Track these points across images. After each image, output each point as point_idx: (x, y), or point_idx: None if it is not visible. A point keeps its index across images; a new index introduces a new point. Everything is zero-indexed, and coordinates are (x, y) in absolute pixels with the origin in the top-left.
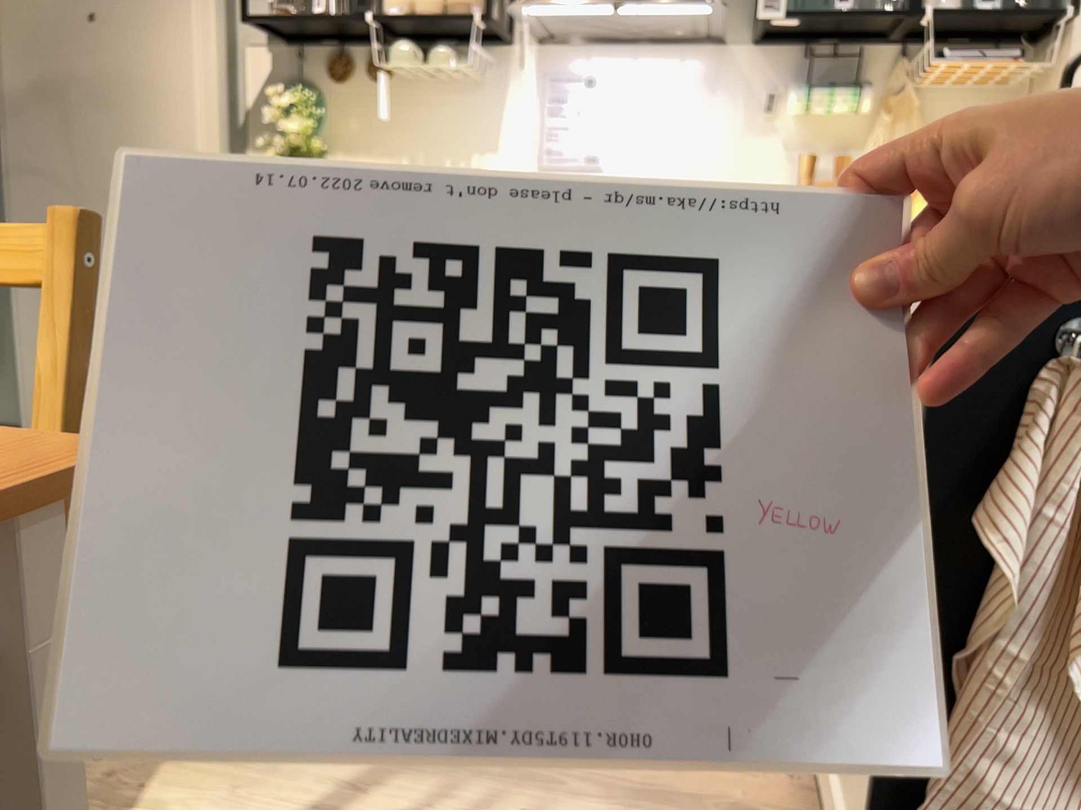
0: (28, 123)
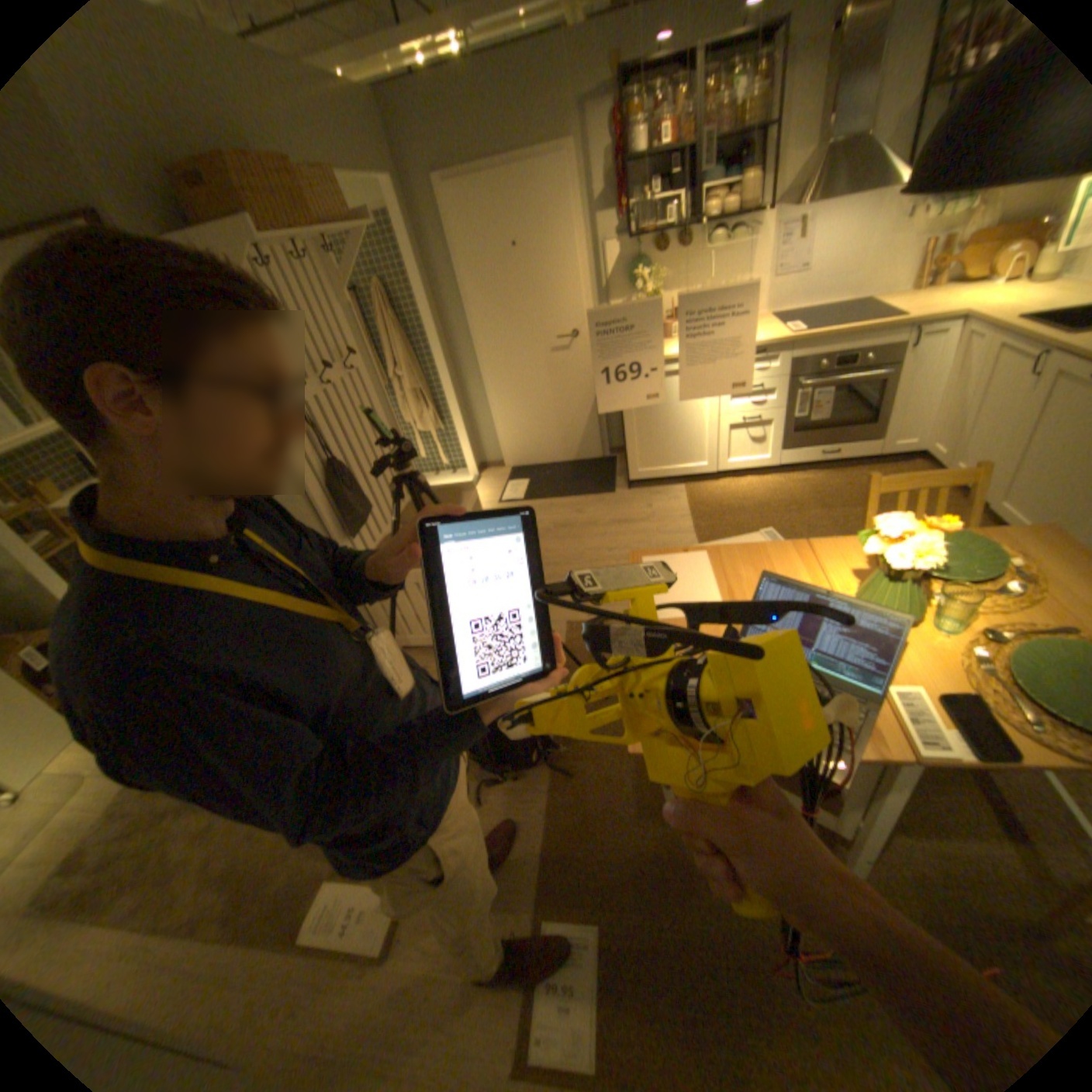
0: (488, 314)
